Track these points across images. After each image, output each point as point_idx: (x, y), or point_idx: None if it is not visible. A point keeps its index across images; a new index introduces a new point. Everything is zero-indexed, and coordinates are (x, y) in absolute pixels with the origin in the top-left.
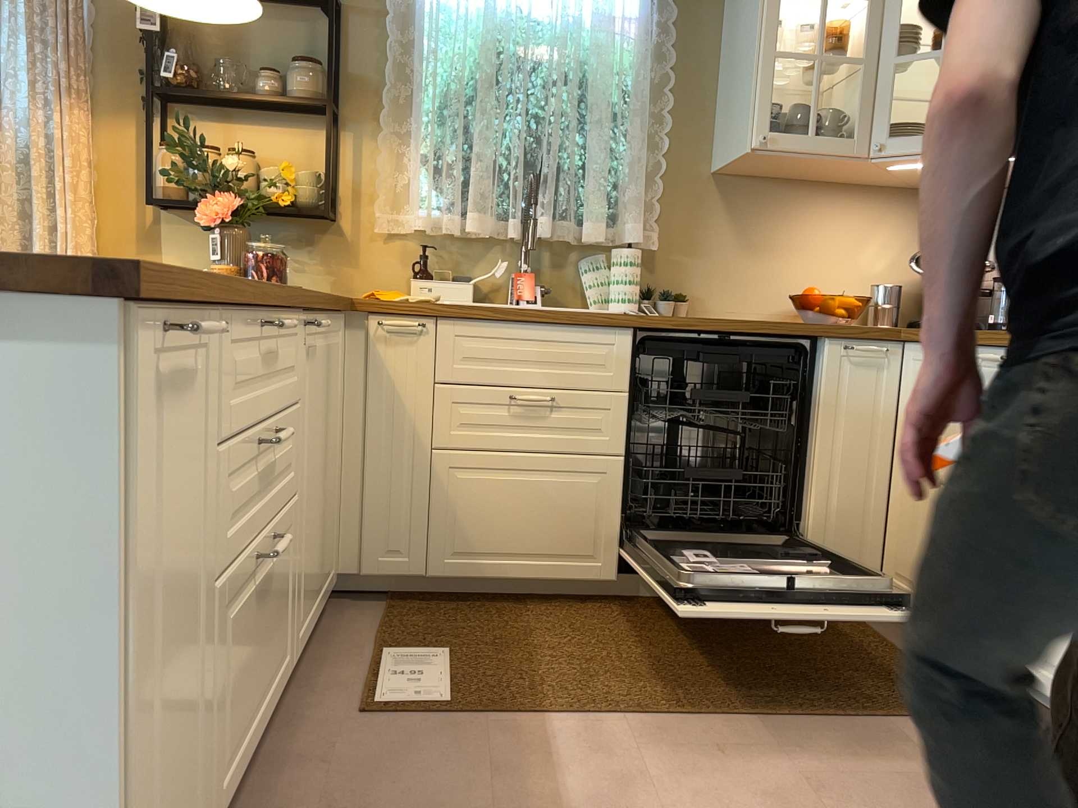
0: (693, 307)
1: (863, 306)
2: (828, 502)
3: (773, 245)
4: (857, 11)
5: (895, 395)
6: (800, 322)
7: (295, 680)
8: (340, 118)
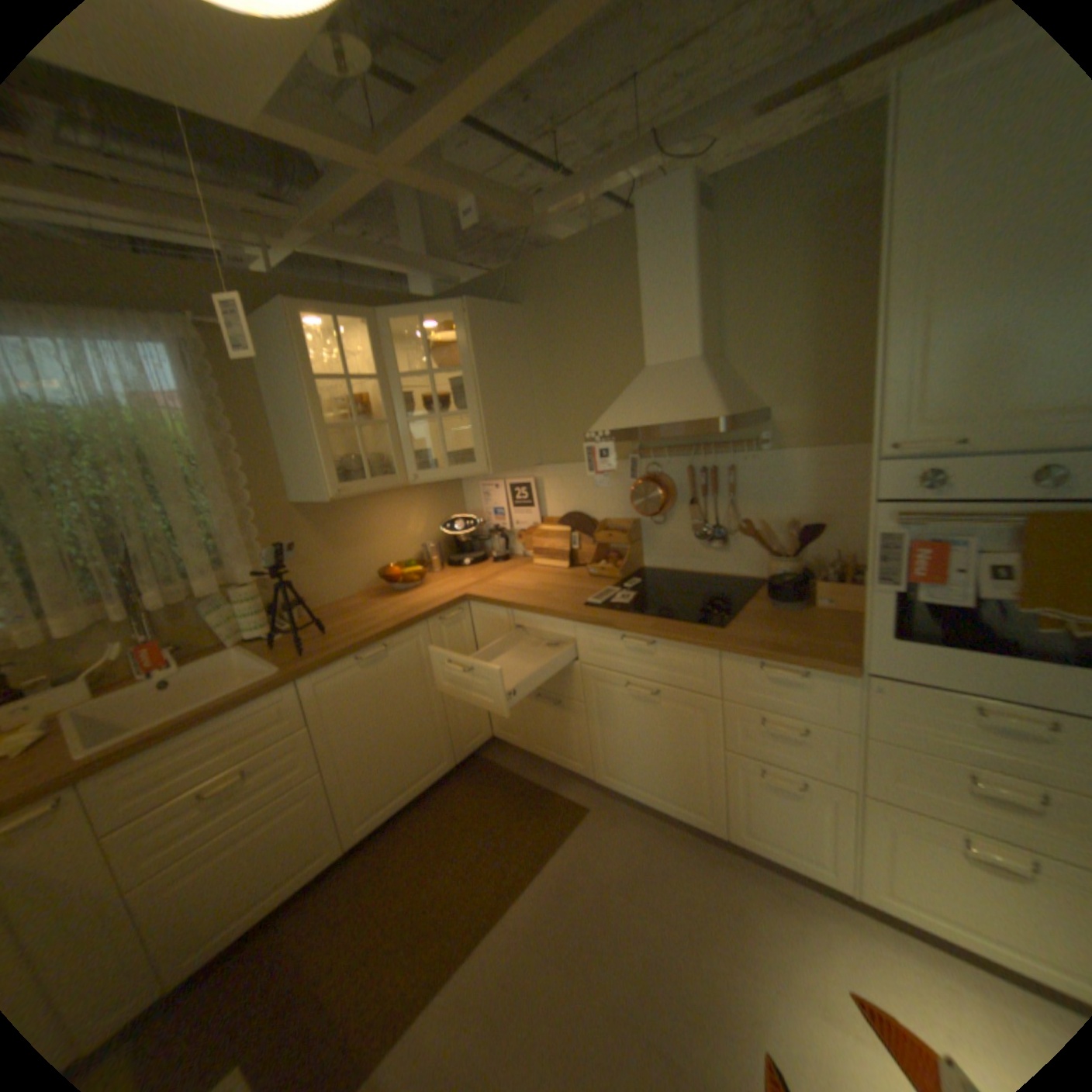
0: (307, 604)
1: (420, 564)
2: (454, 711)
3: (350, 541)
4: (363, 380)
5: (470, 632)
6: (405, 615)
7: None
8: None
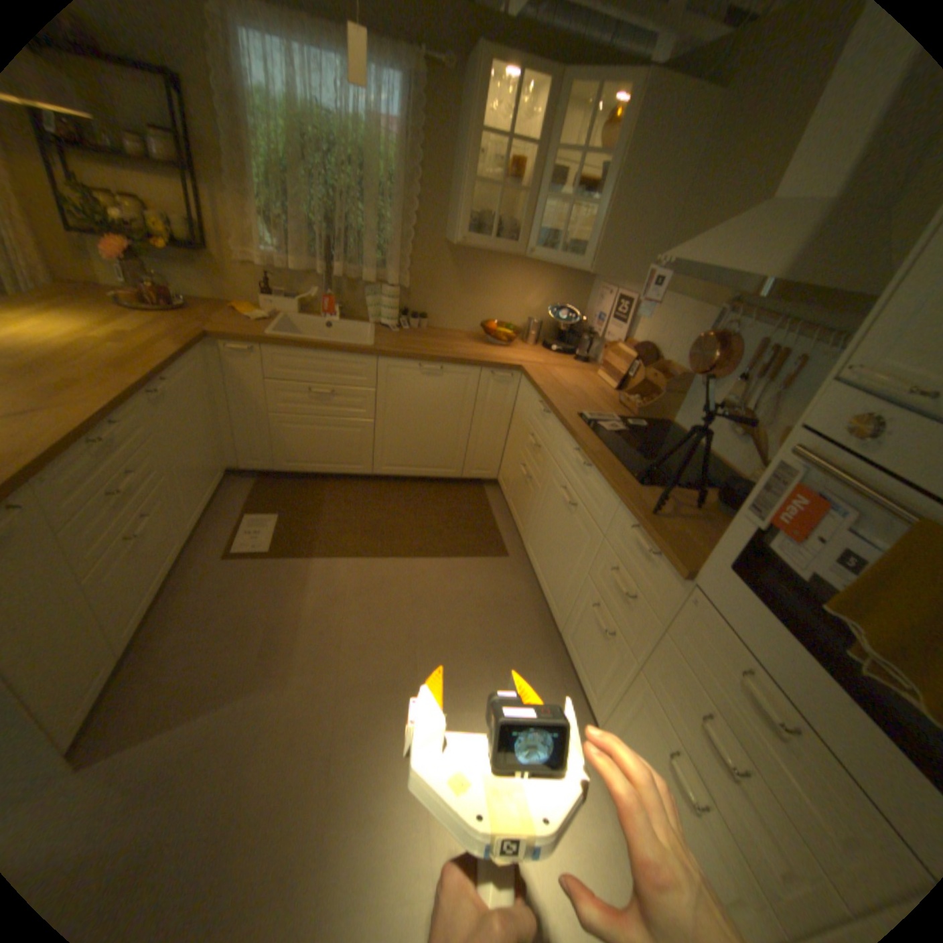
0: (430, 322)
1: (519, 333)
2: (475, 444)
3: (478, 289)
4: (537, 145)
5: (513, 398)
6: (469, 357)
7: (195, 537)
8: (194, 174)
